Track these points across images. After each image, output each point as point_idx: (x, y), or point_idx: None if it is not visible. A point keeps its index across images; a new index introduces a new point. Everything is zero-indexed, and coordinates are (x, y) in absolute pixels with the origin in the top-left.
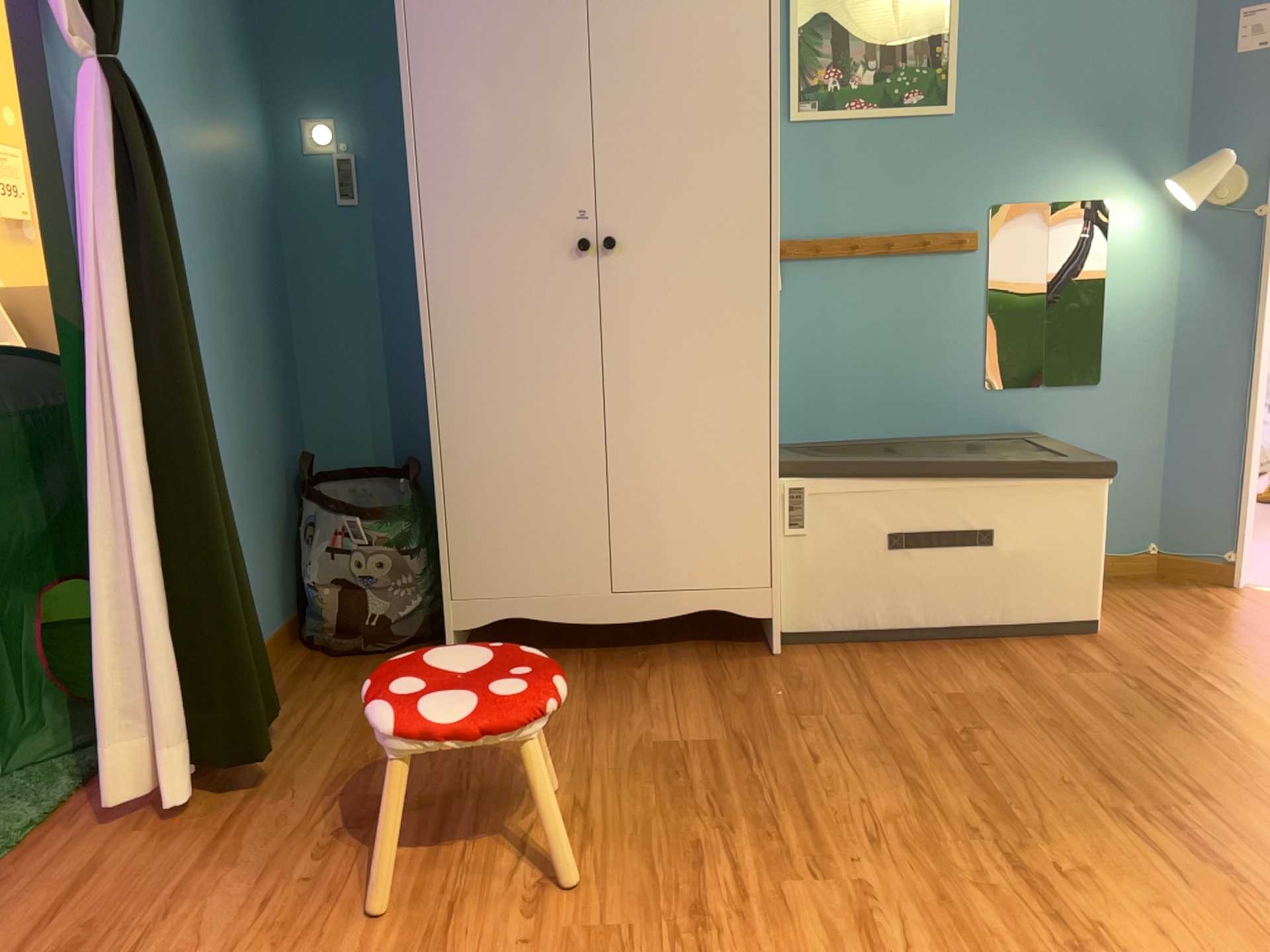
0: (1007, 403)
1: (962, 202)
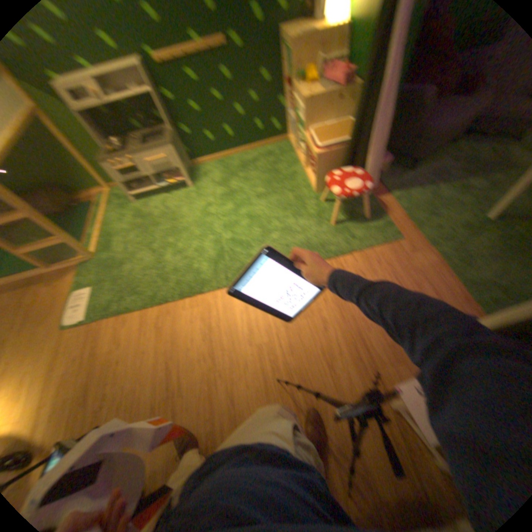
0: None
1: None
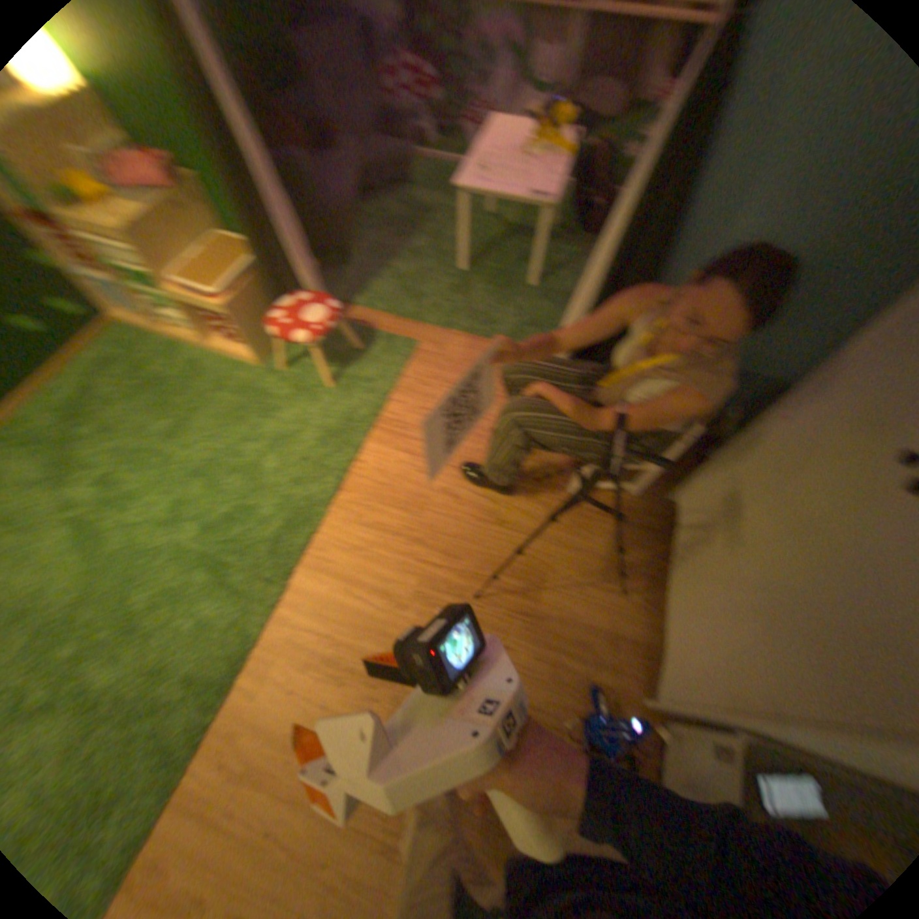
0: None
1: None
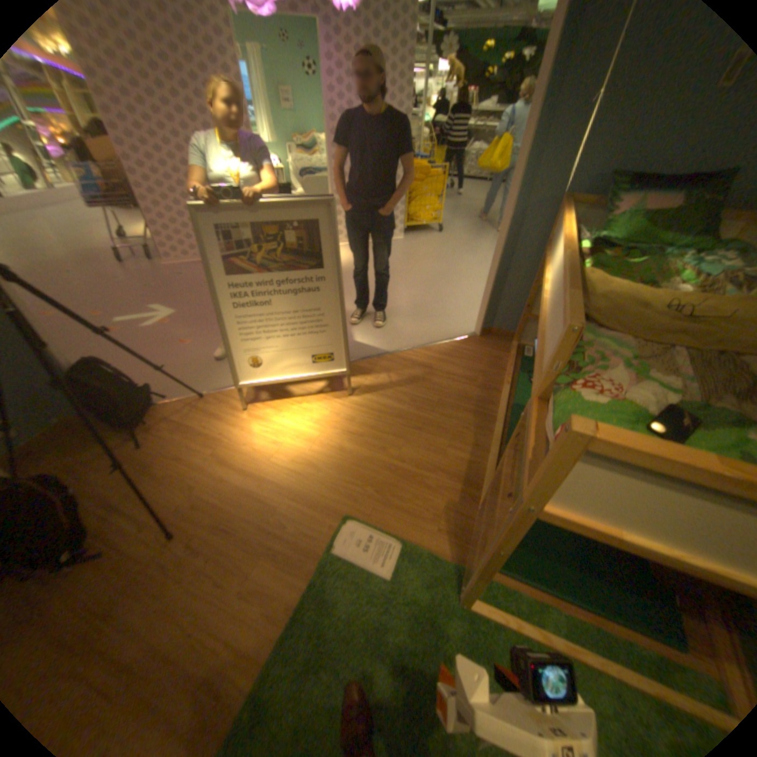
0: None
1: None
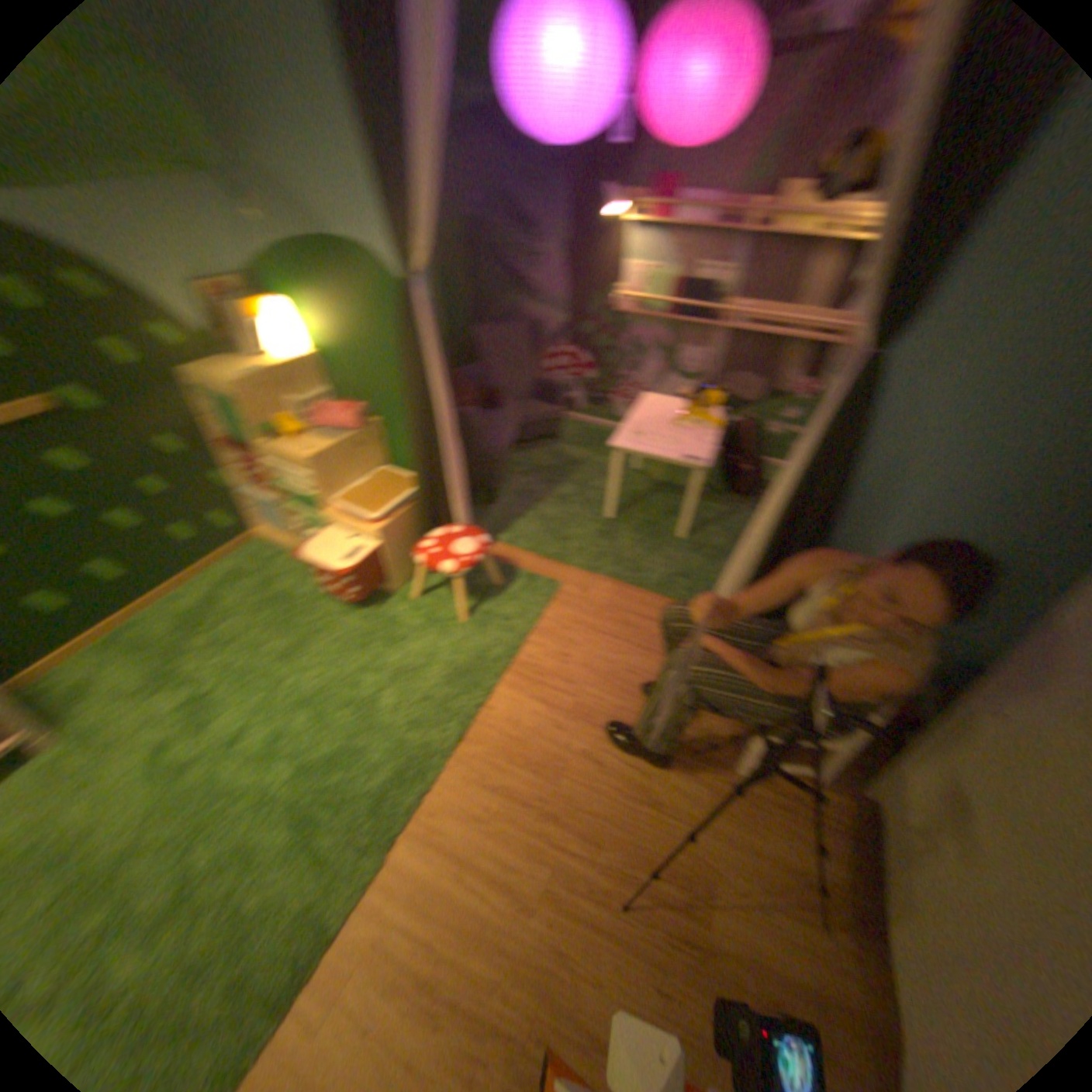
0: None
1: None
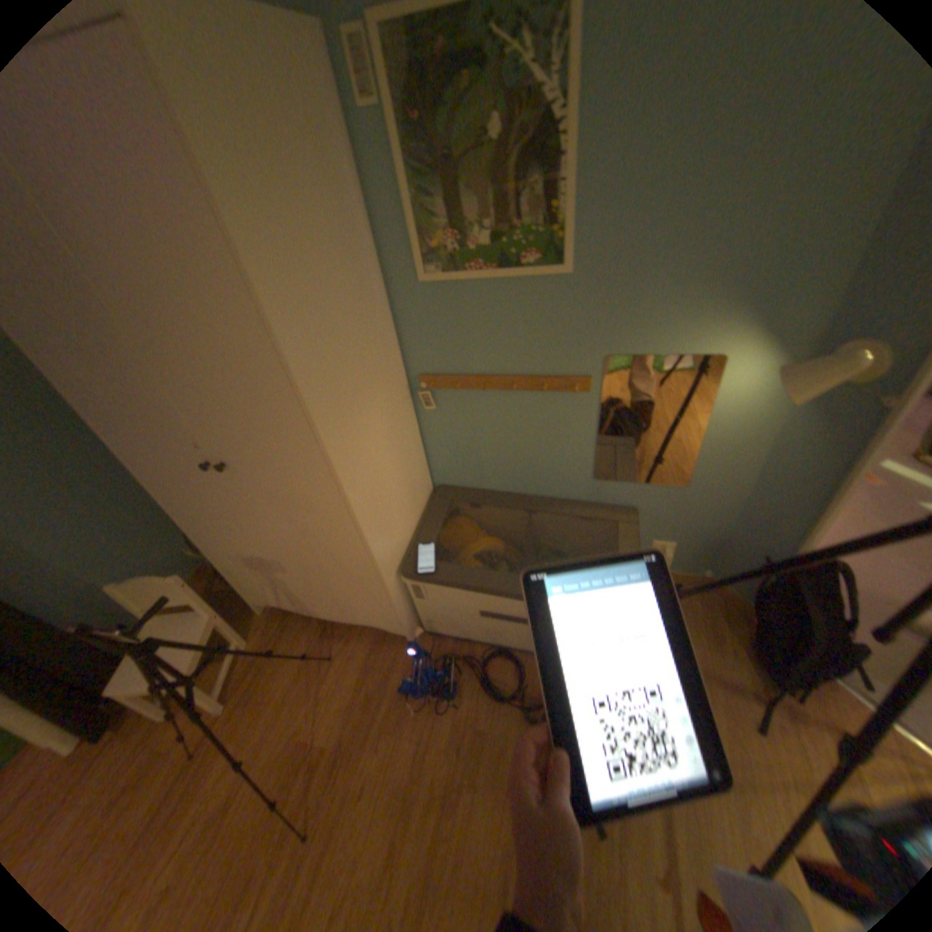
0: (610, 489)
1: (579, 353)
